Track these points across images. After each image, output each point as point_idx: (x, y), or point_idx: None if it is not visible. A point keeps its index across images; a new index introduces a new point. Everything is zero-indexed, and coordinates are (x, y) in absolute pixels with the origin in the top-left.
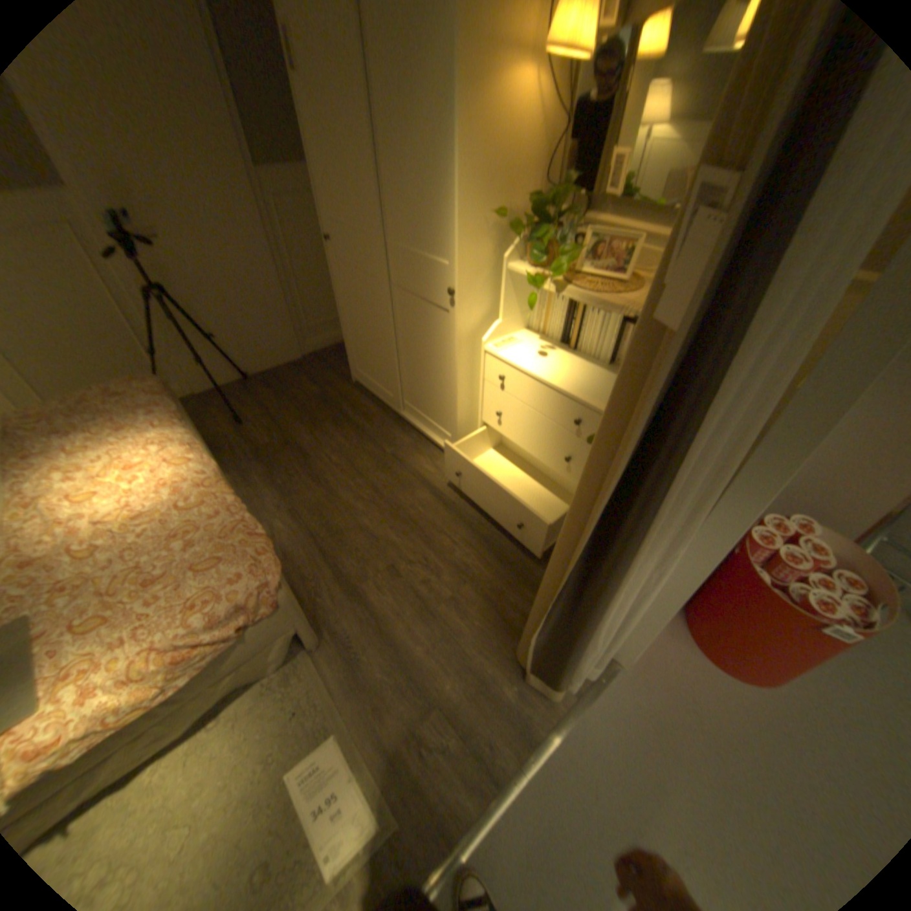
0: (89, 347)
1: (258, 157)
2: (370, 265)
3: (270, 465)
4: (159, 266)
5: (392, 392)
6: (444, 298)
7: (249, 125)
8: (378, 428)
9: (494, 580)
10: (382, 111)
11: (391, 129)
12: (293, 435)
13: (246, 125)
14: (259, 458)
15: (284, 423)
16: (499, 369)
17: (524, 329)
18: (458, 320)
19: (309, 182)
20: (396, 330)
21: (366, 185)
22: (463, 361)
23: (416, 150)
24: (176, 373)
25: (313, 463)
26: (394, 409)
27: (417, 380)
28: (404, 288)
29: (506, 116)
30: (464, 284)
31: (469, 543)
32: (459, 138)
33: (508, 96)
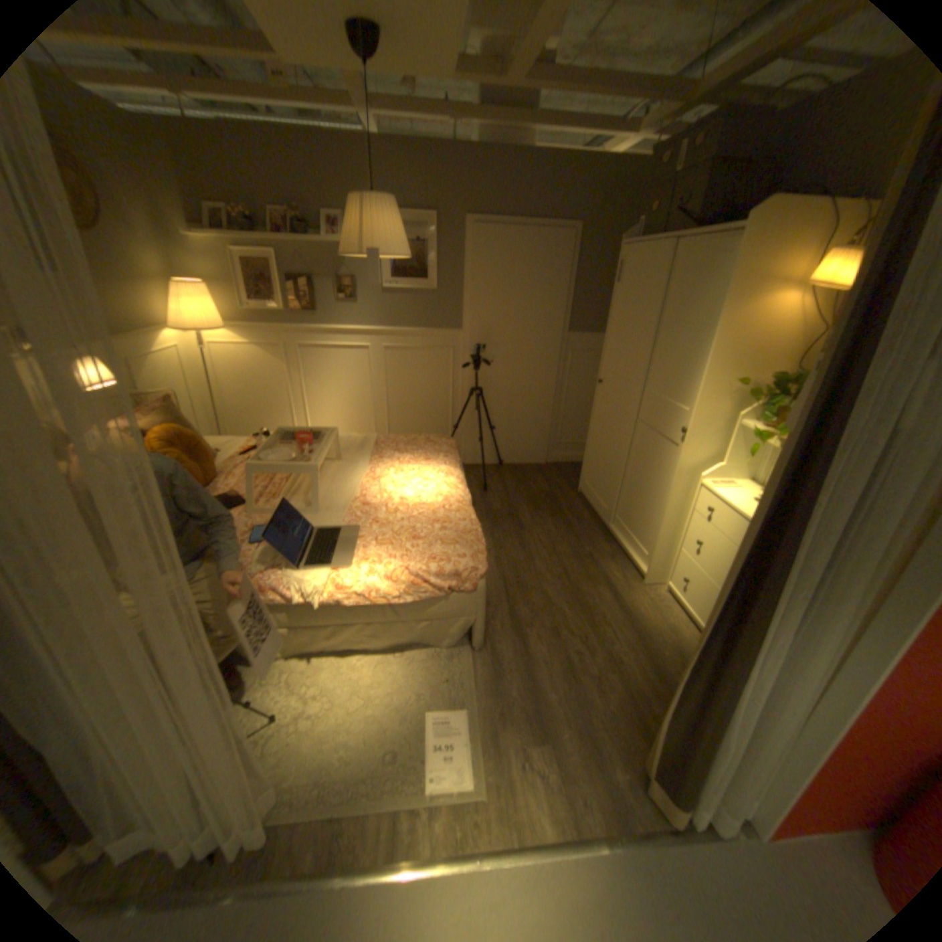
0: (424, 414)
1: (572, 326)
2: (625, 403)
3: (493, 523)
4: (484, 378)
5: (607, 505)
6: (677, 434)
7: (575, 307)
8: (584, 530)
9: (643, 685)
10: (670, 308)
11: (673, 319)
12: (517, 510)
13: (573, 307)
14: (488, 516)
15: (514, 500)
16: (710, 501)
17: (748, 479)
18: (684, 452)
19: (600, 345)
20: (629, 454)
21: (642, 350)
22: (678, 487)
23: (687, 332)
24: (459, 445)
25: (524, 534)
26: (604, 520)
27: (633, 498)
28: (647, 423)
29: (765, 319)
30: (697, 426)
31: (630, 645)
32: (720, 329)
33: (769, 307)
